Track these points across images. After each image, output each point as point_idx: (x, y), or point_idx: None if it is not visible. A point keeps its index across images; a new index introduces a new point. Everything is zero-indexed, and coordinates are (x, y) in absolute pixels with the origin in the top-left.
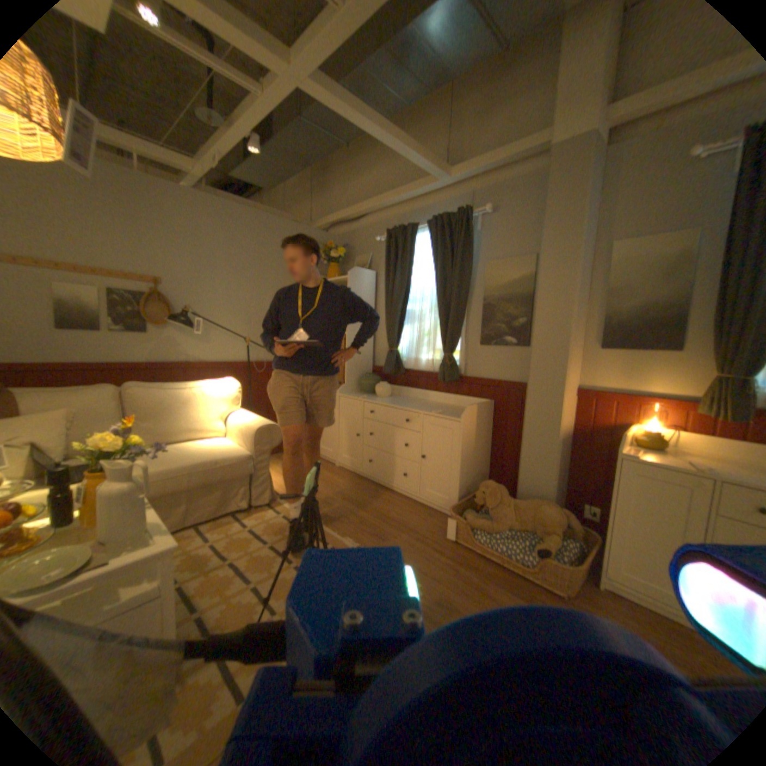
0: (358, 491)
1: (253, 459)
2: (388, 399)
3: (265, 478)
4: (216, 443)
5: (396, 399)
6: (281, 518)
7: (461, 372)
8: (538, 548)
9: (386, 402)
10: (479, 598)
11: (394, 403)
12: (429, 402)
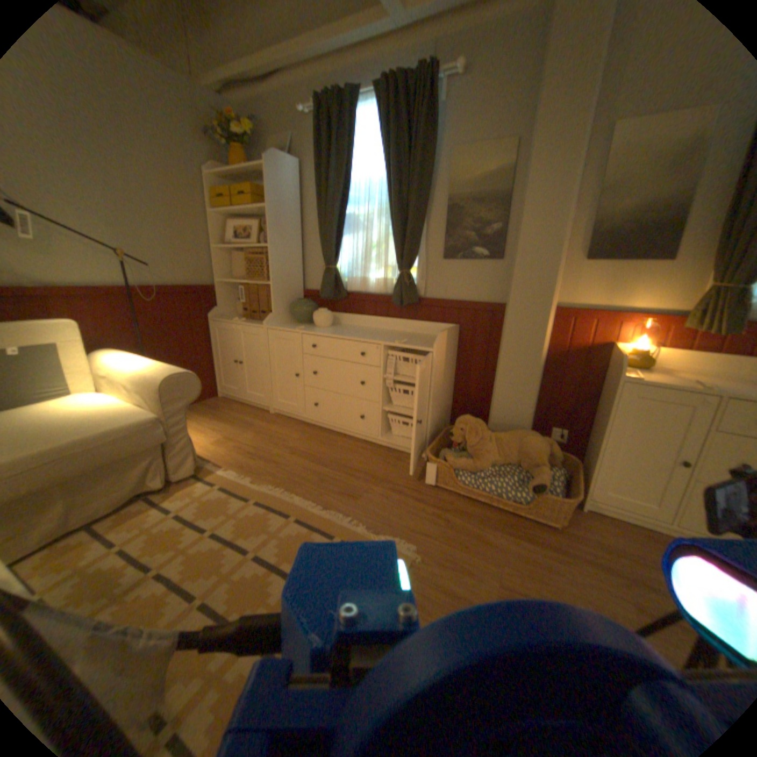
0: (306, 440)
1: (162, 422)
2: (331, 328)
3: (184, 444)
4: (96, 405)
5: (340, 328)
6: (216, 491)
7: (419, 293)
8: (527, 481)
9: (331, 333)
10: (480, 548)
11: (343, 334)
12: (381, 331)
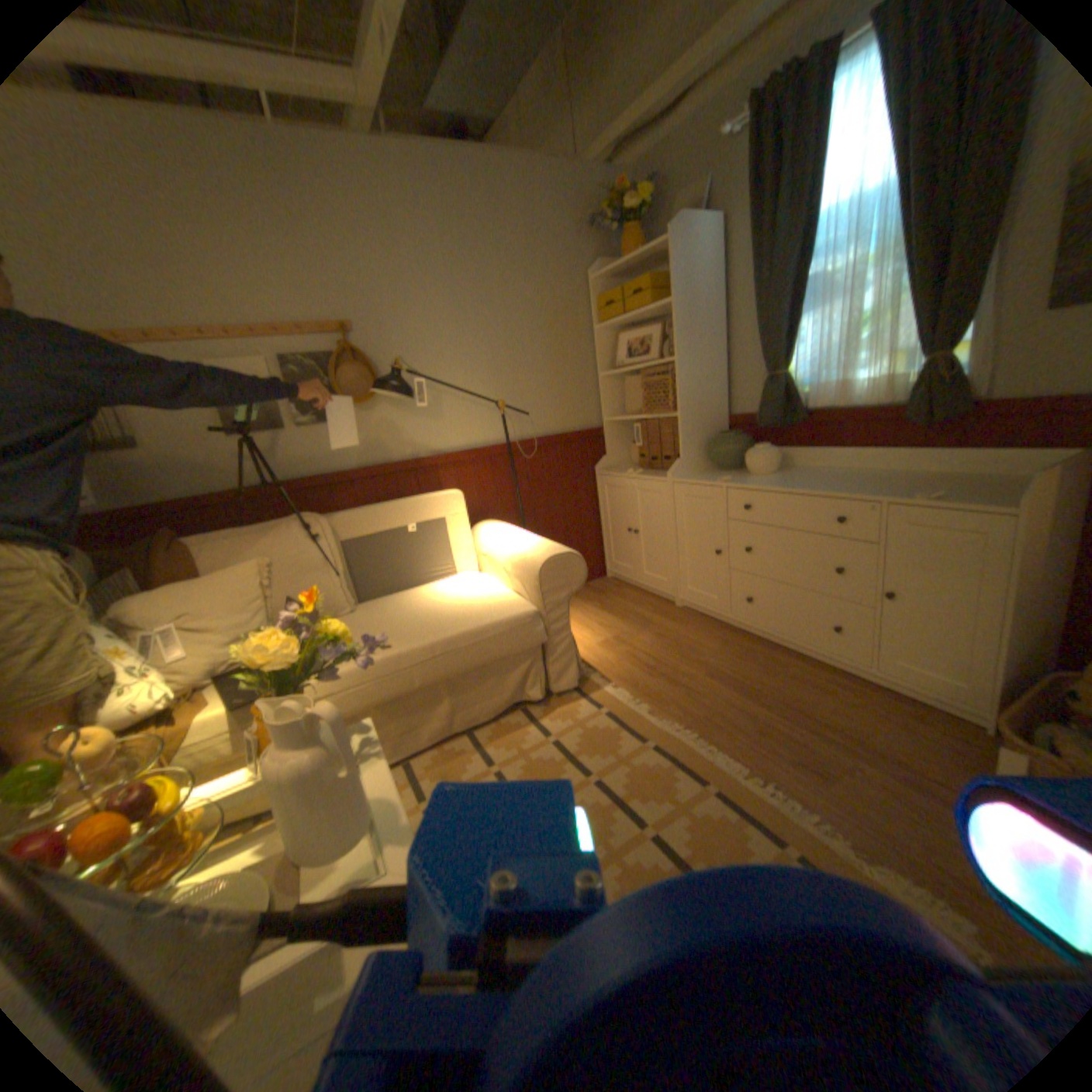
0: (733, 657)
1: (542, 616)
2: (779, 475)
3: (566, 646)
4: (479, 588)
5: (796, 474)
6: (605, 716)
7: (978, 391)
8: None
9: (779, 483)
10: None
11: (802, 485)
12: (881, 473)
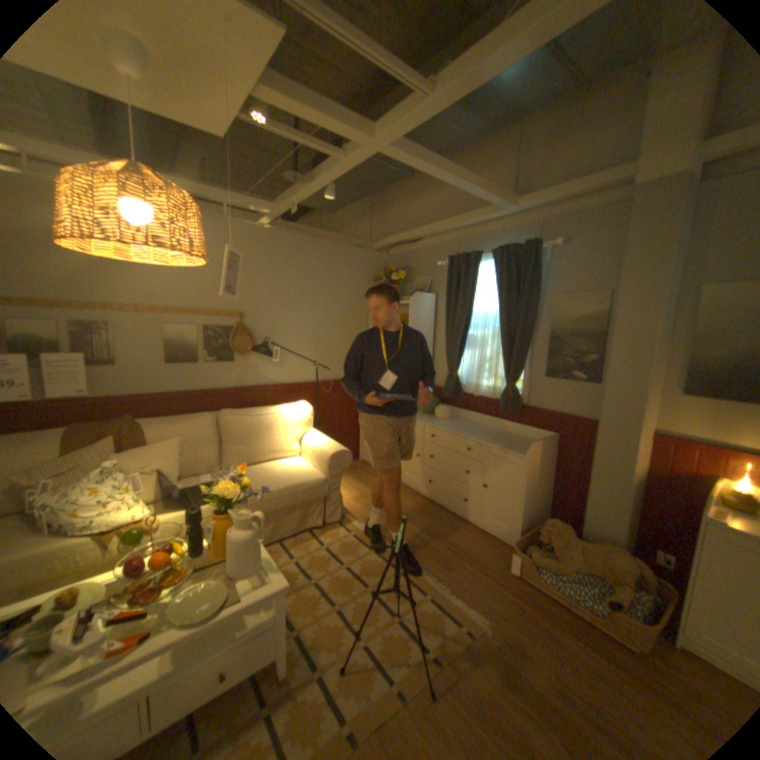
0: (419, 511)
1: (327, 482)
2: (448, 422)
3: (337, 499)
4: (293, 464)
5: (455, 423)
6: (352, 537)
7: (524, 402)
8: (608, 597)
9: (446, 427)
10: (548, 643)
11: (455, 430)
12: (489, 429)
